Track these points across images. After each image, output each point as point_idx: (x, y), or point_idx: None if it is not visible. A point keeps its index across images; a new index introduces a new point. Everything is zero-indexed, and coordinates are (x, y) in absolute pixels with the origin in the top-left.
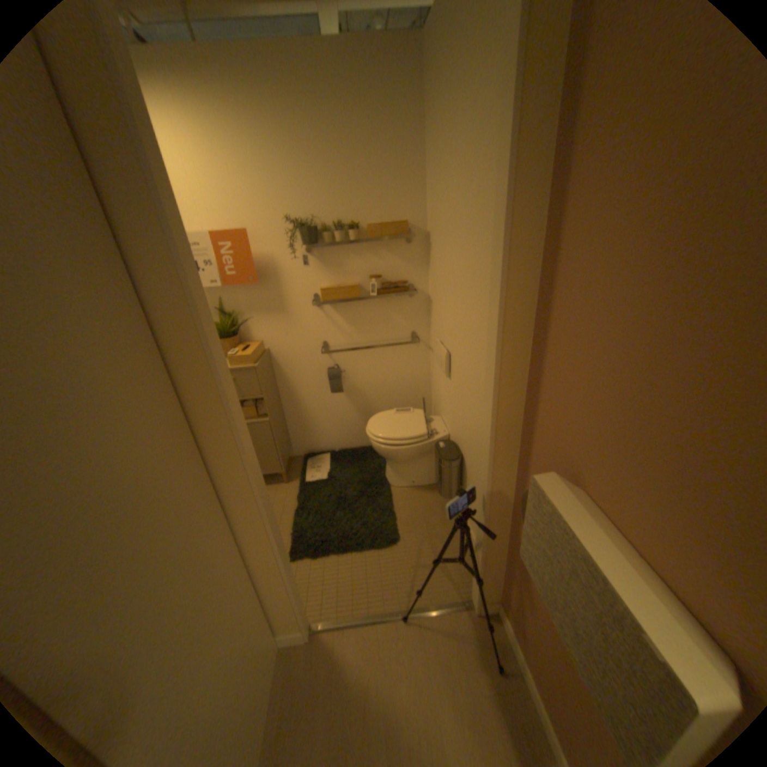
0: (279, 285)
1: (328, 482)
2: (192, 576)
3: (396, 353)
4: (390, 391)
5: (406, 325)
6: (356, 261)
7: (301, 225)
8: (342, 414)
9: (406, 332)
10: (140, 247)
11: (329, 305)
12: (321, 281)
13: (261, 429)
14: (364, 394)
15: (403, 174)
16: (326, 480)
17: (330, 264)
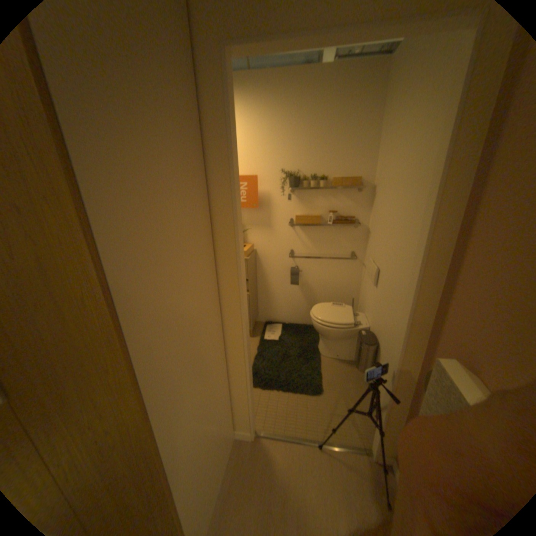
0: (272, 212)
1: (281, 343)
2: (208, 372)
3: (341, 265)
4: (332, 291)
5: (351, 247)
6: (324, 201)
7: (293, 176)
8: (296, 300)
9: (351, 252)
10: (217, 184)
11: (301, 227)
12: (299, 212)
13: None
14: (314, 290)
15: (365, 147)
16: (280, 342)
17: (307, 201)
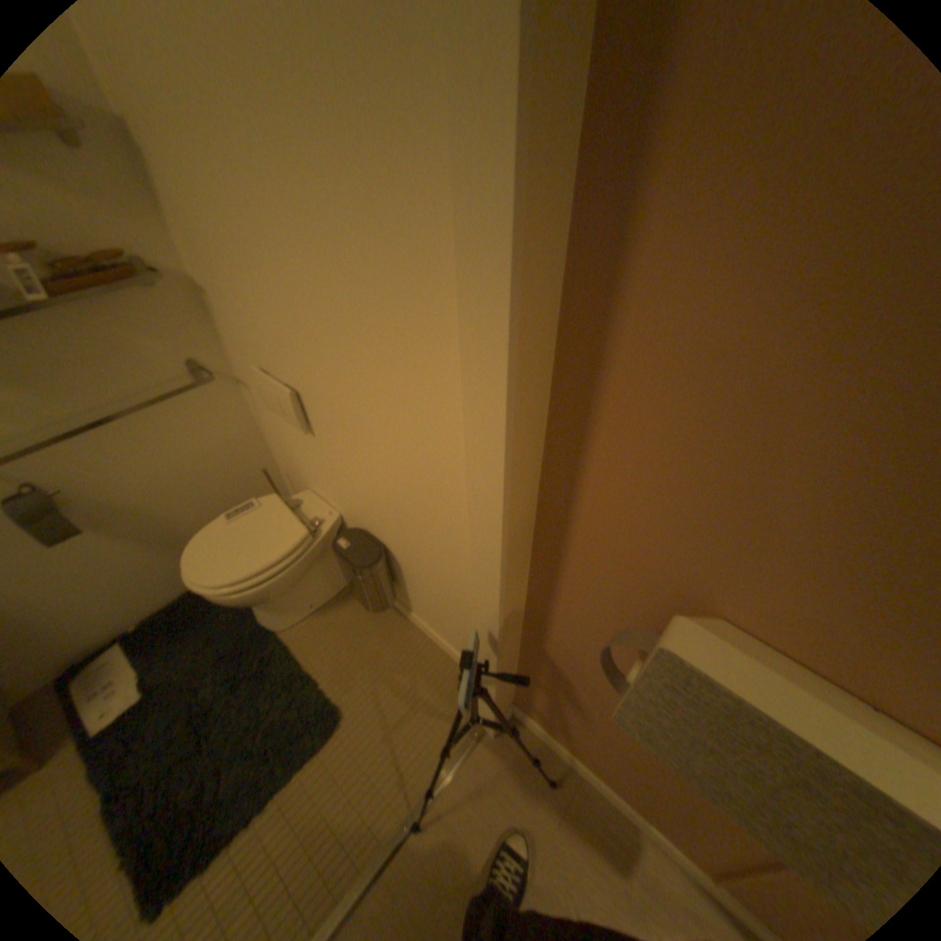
0: None
1: (144, 705)
2: None
3: (169, 411)
4: (190, 483)
5: (163, 350)
6: None
7: None
8: (101, 569)
9: (171, 364)
10: None
11: None
12: None
13: None
14: (134, 512)
15: None
16: (138, 703)
17: None
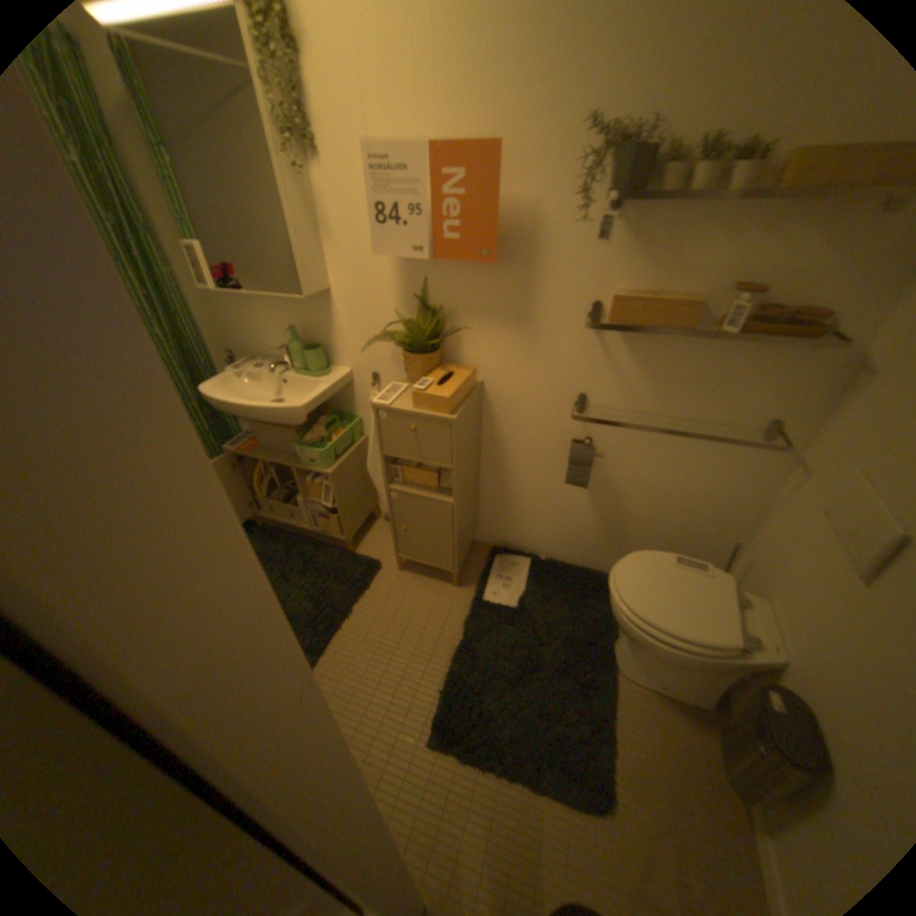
0: (533, 270)
1: (516, 615)
2: None
3: (718, 448)
4: (672, 506)
5: (769, 401)
6: (717, 240)
7: (625, 134)
8: (569, 512)
9: (762, 415)
10: None
11: (617, 326)
12: (619, 275)
13: (437, 509)
14: (620, 495)
15: None
16: (515, 609)
17: (654, 239)
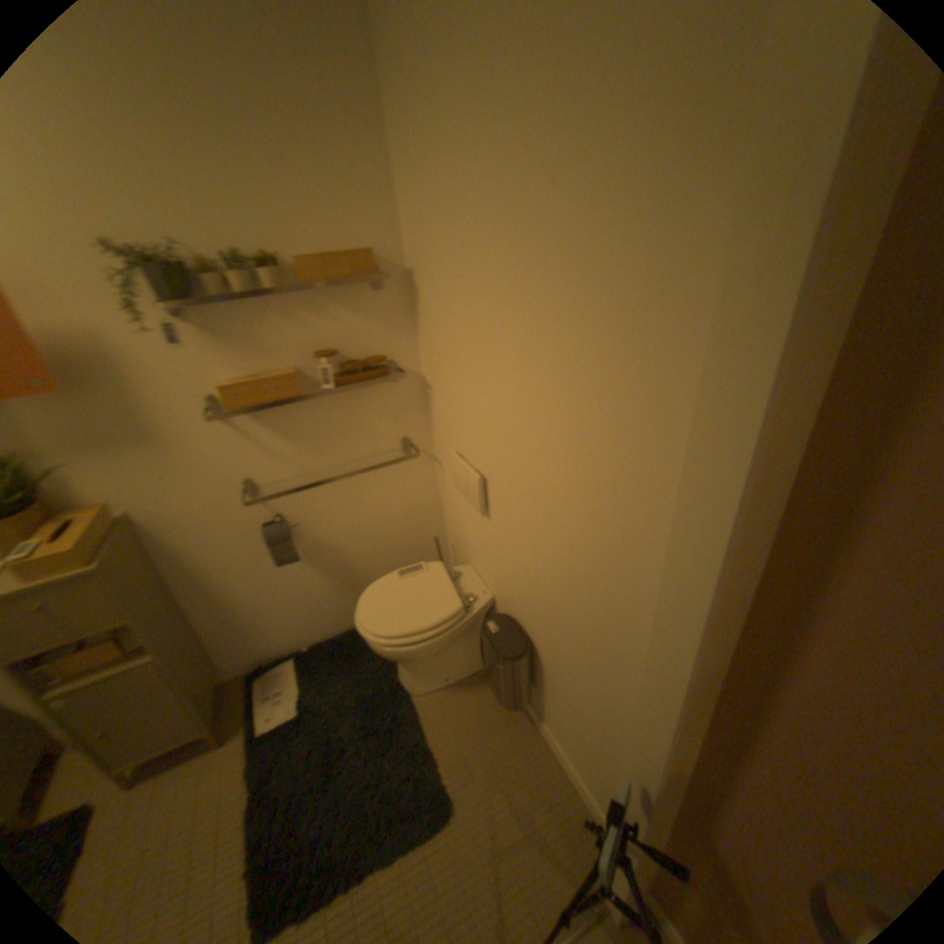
0: (116, 386)
1: (296, 724)
2: None
3: (380, 475)
4: (378, 536)
5: (389, 428)
6: (279, 326)
7: (139, 256)
8: (300, 591)
9: (391, 439)
10: None
11: (239, 412)
12: (213, 369)
13: (131, 681)
14: (334, 551)
15: (345, 159)
16: (293, 720)
17: (226, 334)
